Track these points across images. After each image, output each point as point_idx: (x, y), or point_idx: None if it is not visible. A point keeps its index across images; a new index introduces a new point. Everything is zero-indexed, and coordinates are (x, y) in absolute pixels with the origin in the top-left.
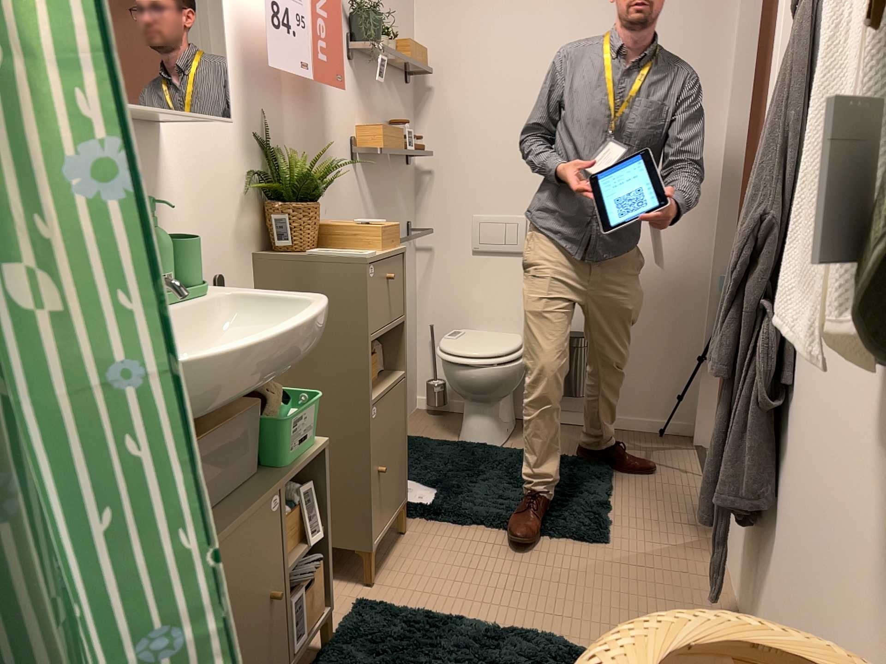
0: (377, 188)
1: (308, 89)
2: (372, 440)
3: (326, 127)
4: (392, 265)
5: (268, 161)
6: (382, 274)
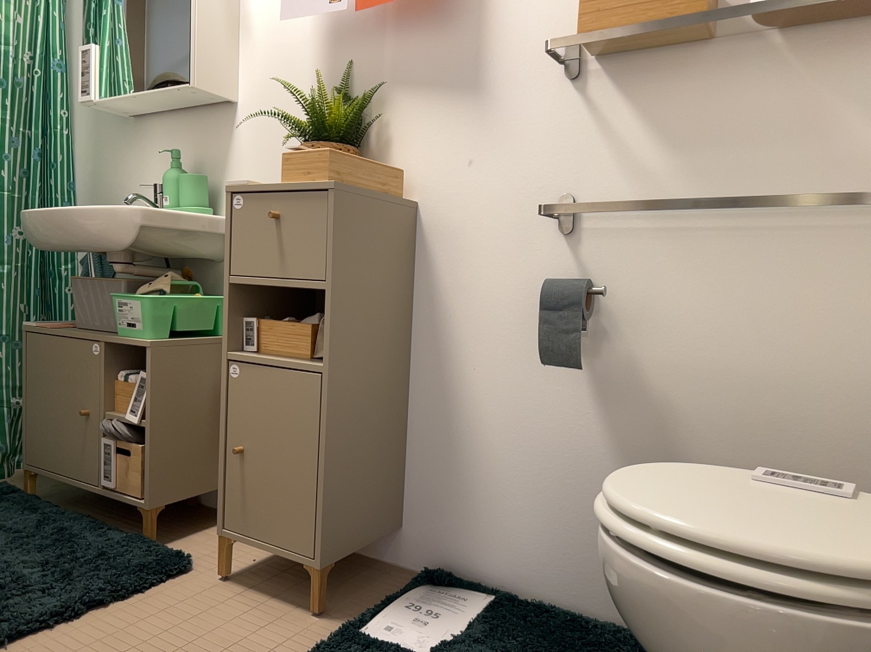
0: (681, 110)
1: (440, 7)
2: (222, 398)
3: (482, 42)
4: (290, 203)
5: (315, 110)
6: (262, 210)
